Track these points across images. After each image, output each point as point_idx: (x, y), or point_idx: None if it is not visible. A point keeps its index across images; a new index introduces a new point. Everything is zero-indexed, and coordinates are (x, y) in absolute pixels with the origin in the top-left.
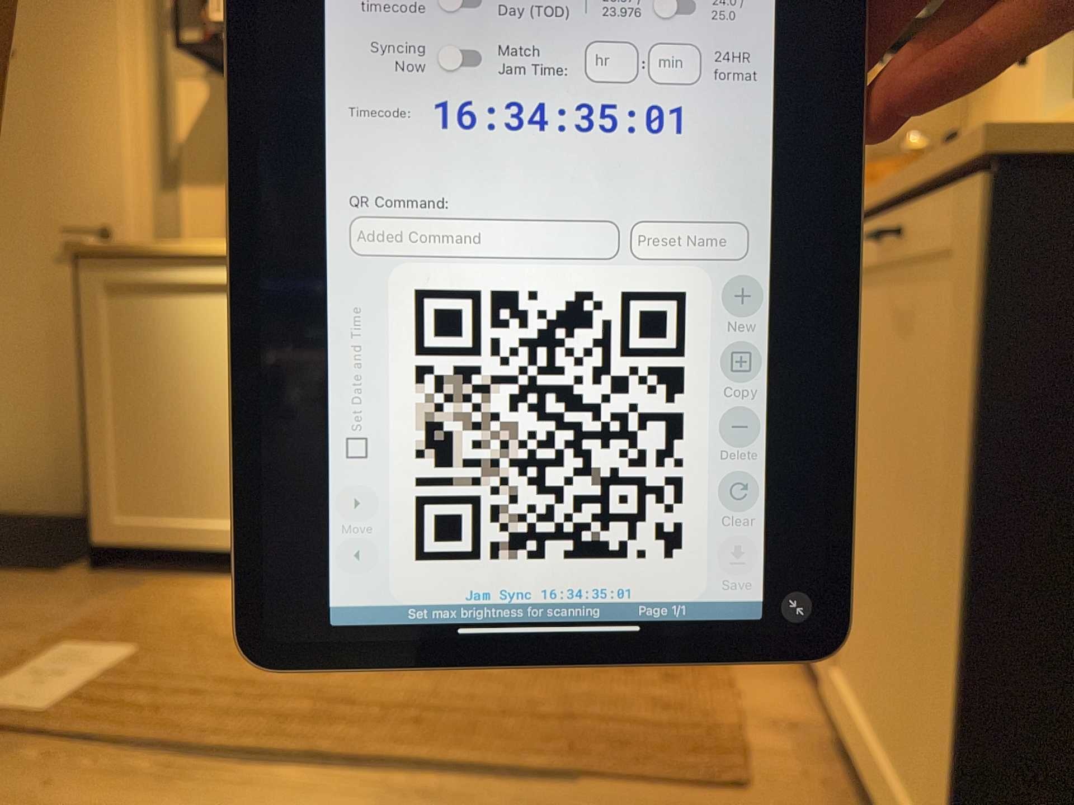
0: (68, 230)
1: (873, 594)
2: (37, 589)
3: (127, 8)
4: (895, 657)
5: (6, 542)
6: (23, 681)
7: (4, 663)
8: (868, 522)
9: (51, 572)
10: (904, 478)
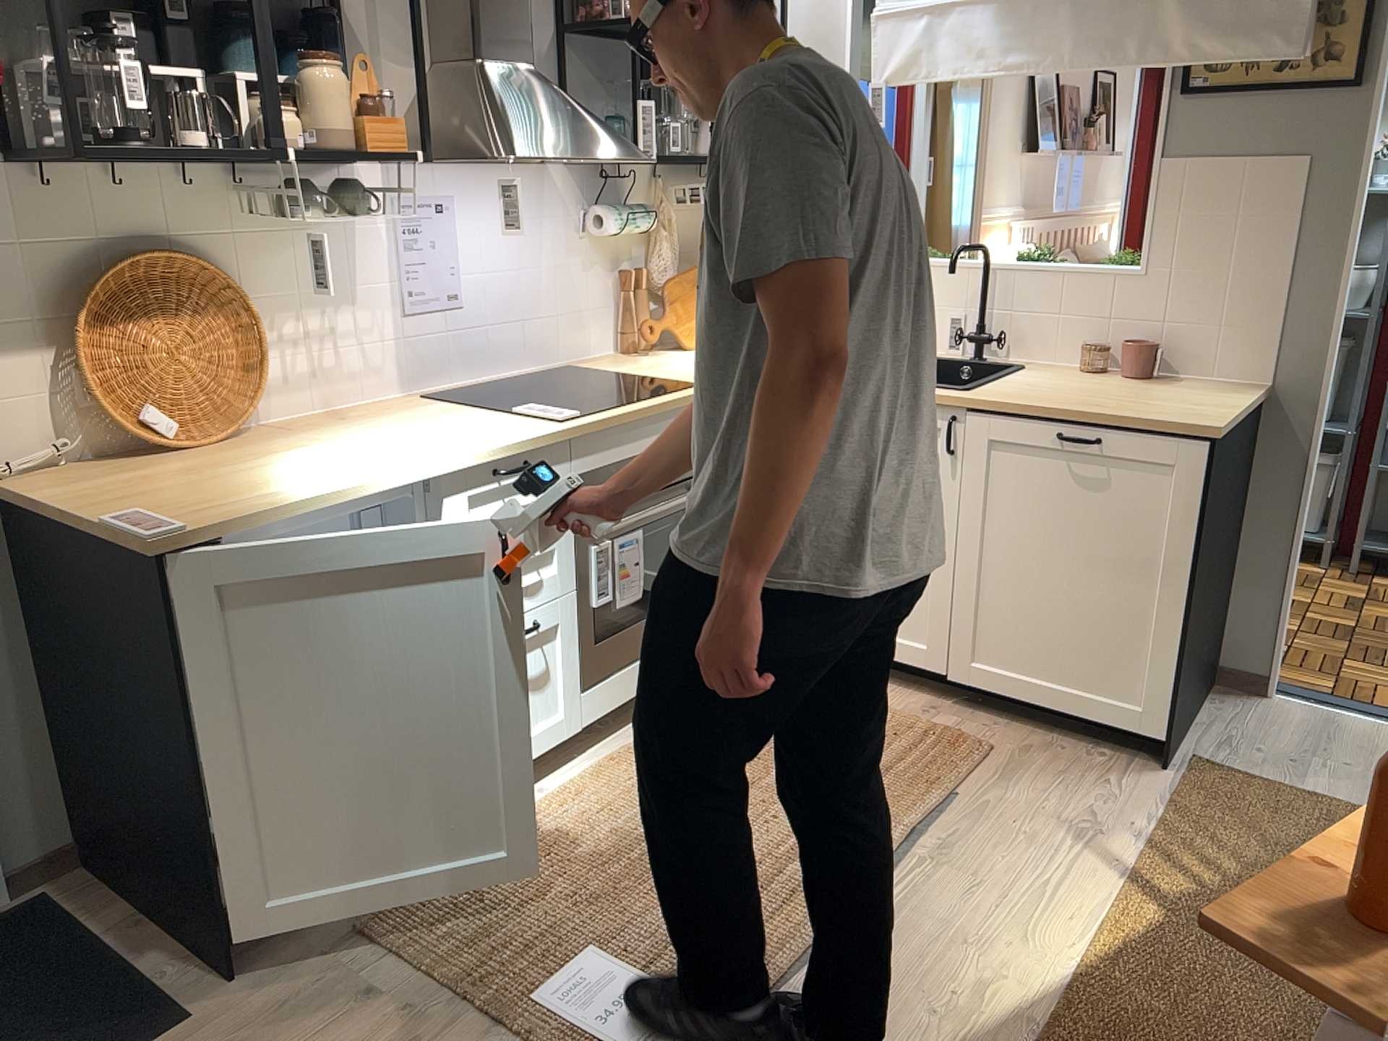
0: None
1: (1023, 614)
2: (250, 1030)
3: None
4: (1060, 640)
5: None
6: (605, 1026)
7: None
8: (1010, 577)
9: (183, 1017)
10: (1070, 553)
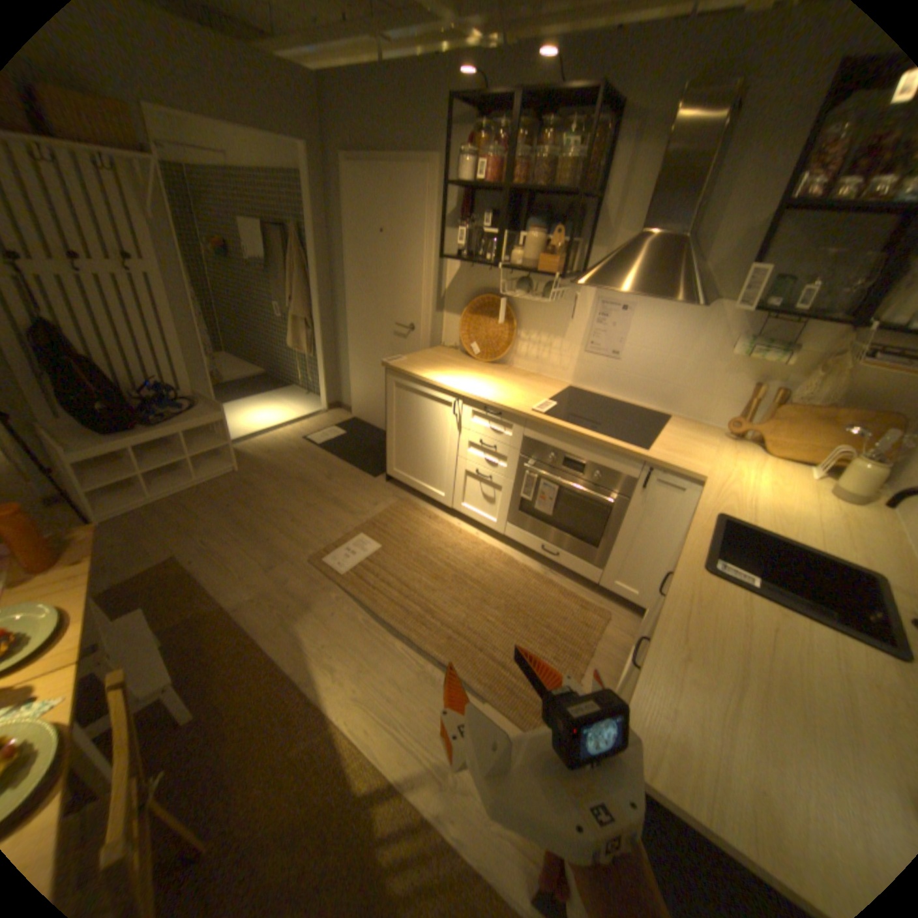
0: (398, 326)
1: None
2: (367, 487)
3: (430, 216)
4: None
5: (368, 449)
6: (345, 549)
7: (344, 533)
8: None
9: (375, 477)
10: None
